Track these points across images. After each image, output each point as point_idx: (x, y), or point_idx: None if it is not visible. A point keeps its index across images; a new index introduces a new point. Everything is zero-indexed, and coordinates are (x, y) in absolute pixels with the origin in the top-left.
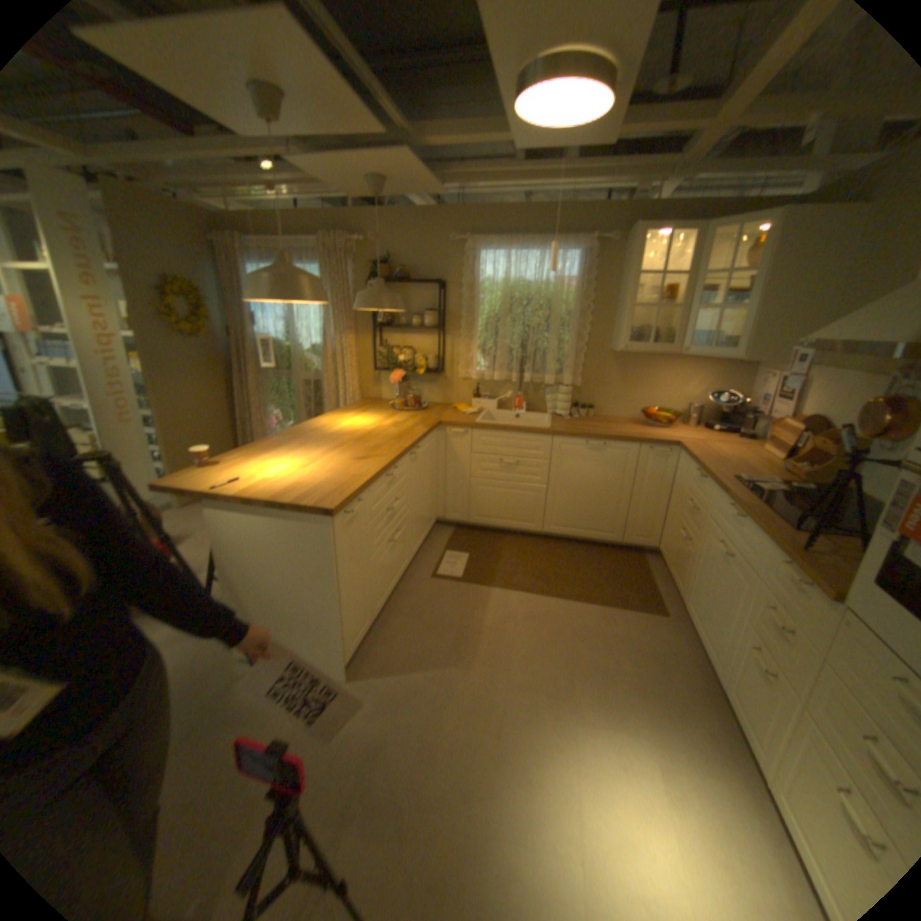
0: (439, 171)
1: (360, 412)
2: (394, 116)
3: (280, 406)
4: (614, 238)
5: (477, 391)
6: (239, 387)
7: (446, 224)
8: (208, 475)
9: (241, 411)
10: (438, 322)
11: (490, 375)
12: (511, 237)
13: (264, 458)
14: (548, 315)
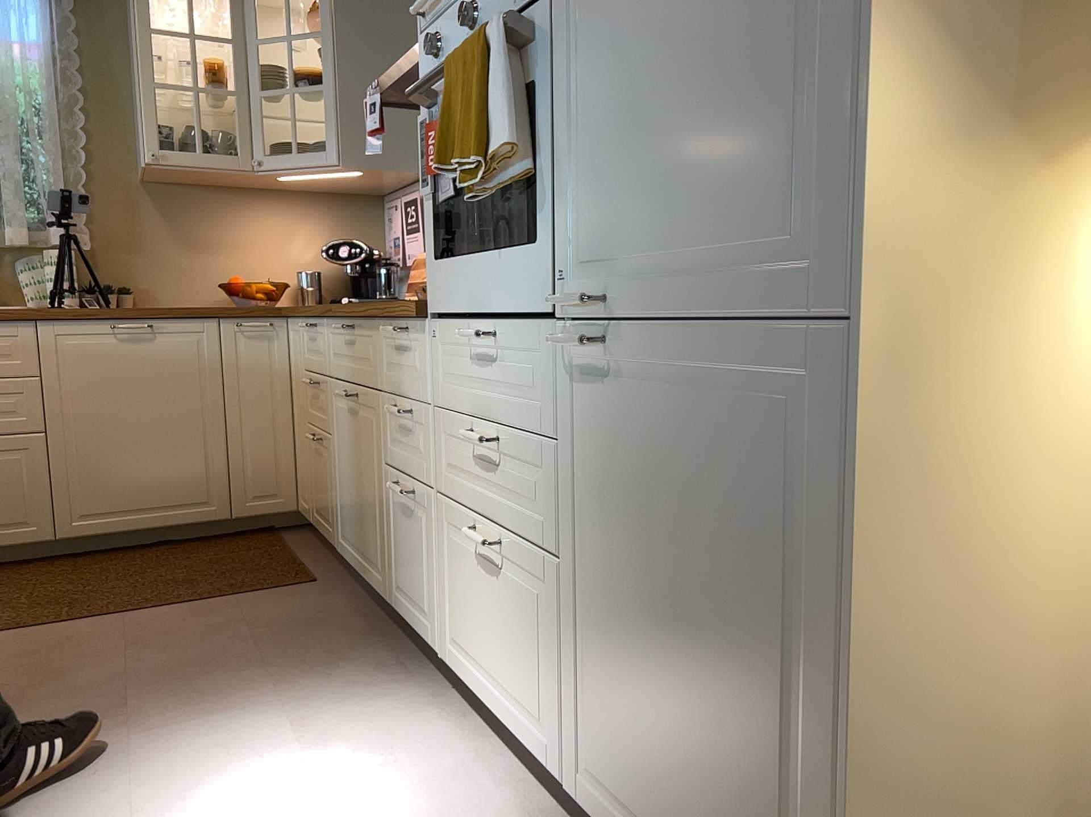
0: None
1: None
2: None
3: None
4: None
5: None
6: None
7: None
8: None
9: None
10: None
11: None
12: None
13: None
14: None
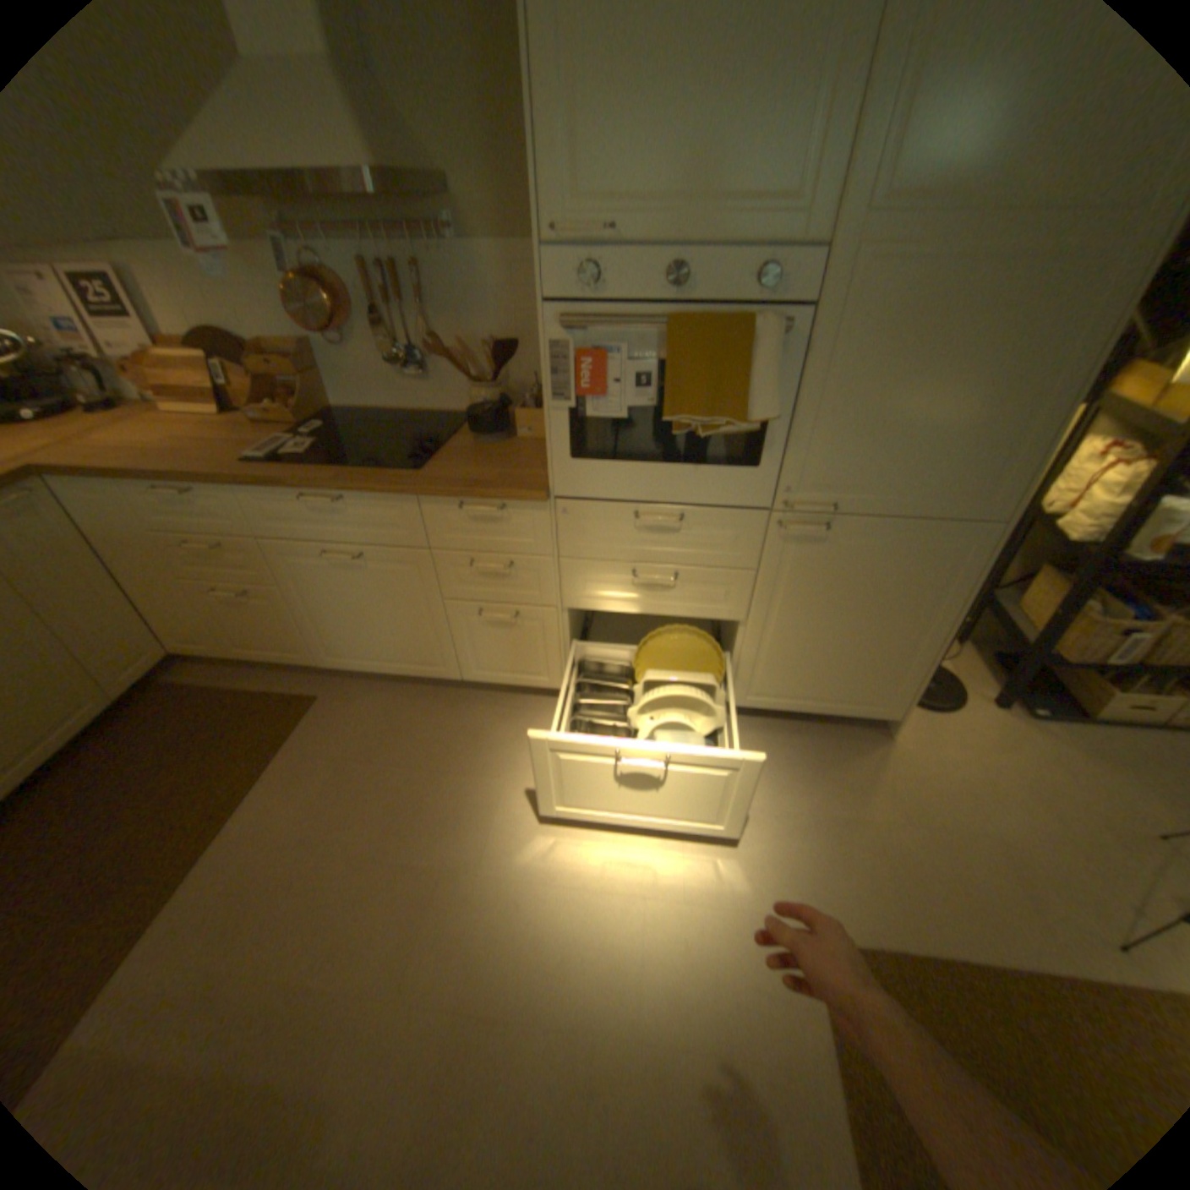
0: None
1: None
2: None
3: None
4: None
5: None
6: None
7: None
8: None
9: None
10: None
11: None
12: None
13: None
14: None
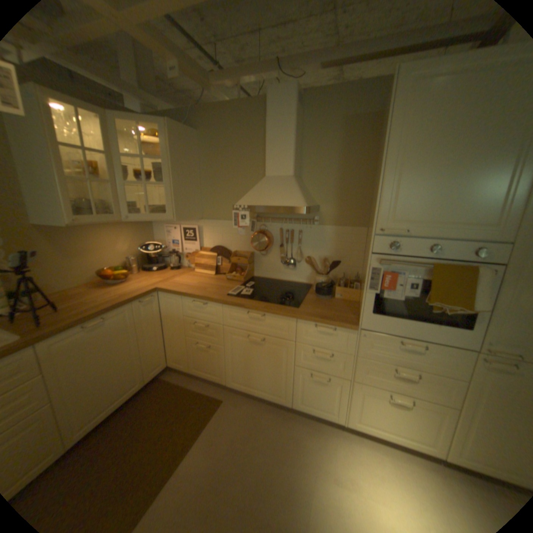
0: None
1: None
2: None
3: None
4: None
5: None
6: None
7: None
8: None
9: None
10: None
11: None
12: None
13: None
14: None
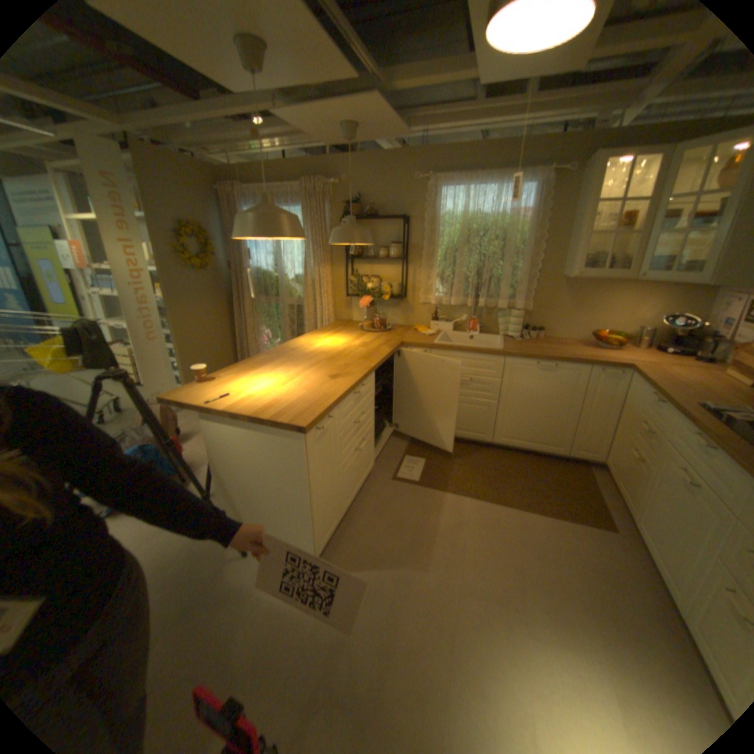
0: (405, 116)
1: (333, 333)
2: (365, 62)
3: (269, 327)
4: (570, 169)
5: (435, 315)
6: (236, 311)
7: (410, 165)
8: (202, 391)
9: (238, 331)
10: (401, 253)
11: (447, 300)
12: (470, 173)
13: (250, 376)
14: (502, 245)
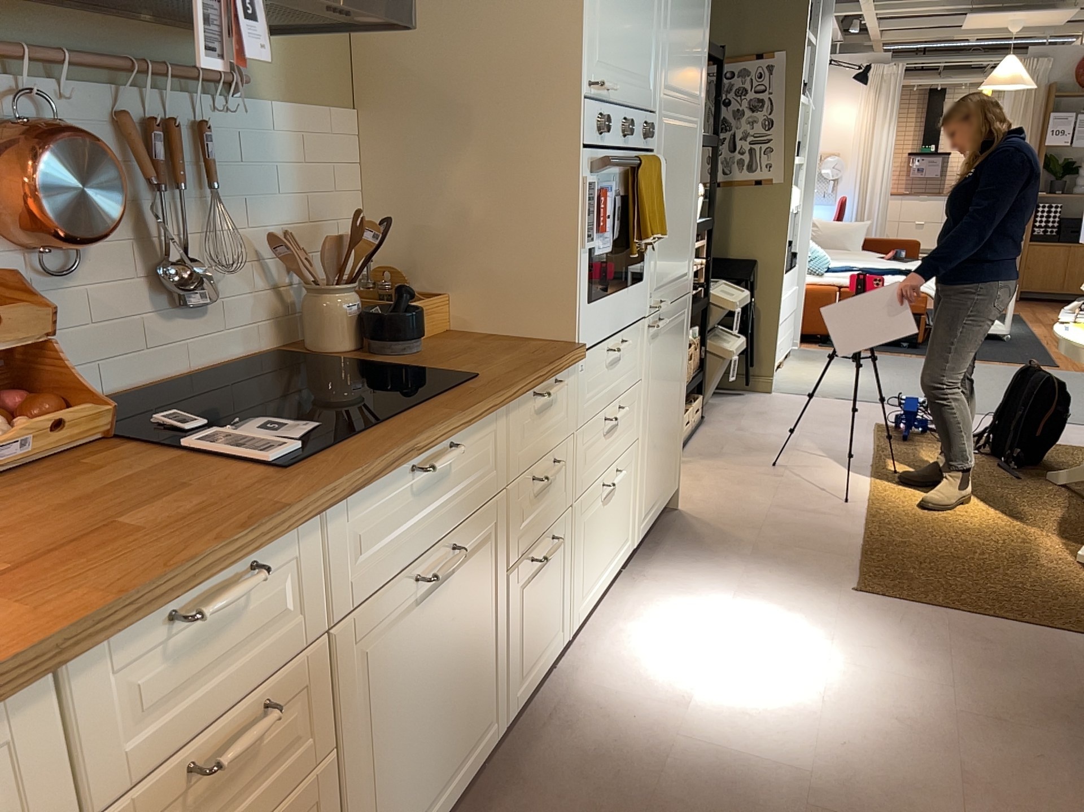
0: None
1: None
2: None
3: None
4: None
5: None
6: None
7: None
8: None
9: None
10: None
11: None
12: None
13: None
14: None
